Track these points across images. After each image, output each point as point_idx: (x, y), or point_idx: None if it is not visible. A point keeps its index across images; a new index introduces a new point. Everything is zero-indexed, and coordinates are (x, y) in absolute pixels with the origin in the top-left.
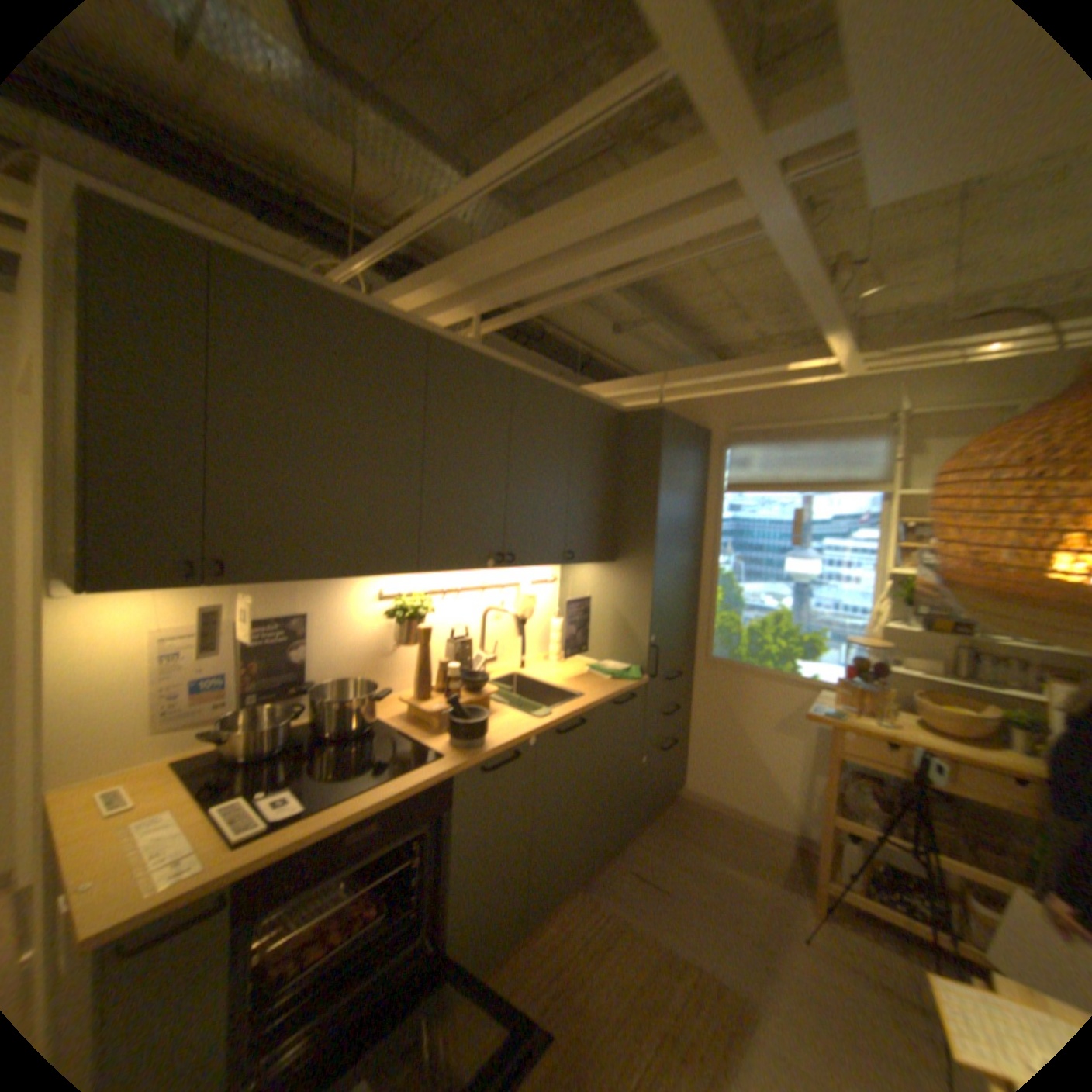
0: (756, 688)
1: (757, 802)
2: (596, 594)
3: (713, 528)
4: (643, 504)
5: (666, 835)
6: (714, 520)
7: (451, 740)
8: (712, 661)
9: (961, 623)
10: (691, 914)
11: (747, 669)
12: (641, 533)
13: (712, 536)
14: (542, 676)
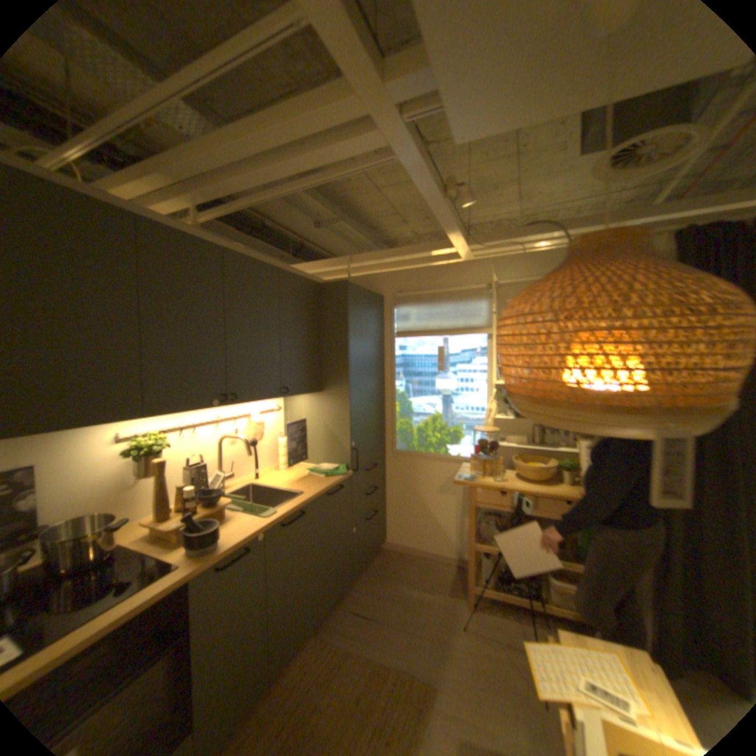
0: (424, 467)
1: (431, 543)
2: (311, 416)
3: (390, 363)
4: (339, 350)
5: (374, 579)
6: (390, 357)
7: (186, 553)
8: (396, 453)
9: None
10: (391, 633)
11: (418, 456)
12: (339, 370)
13: (390, 369)
14: (272, 483)
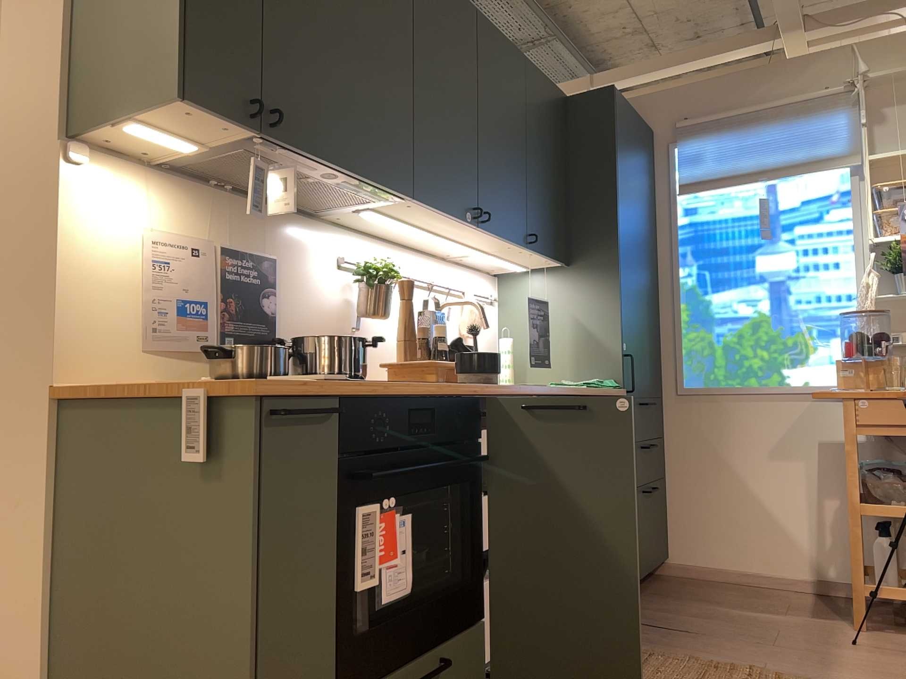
0: (740, 413)
1: (760, 552)
2: (551, 307)
3: (668, 239)
4: (600, 193)
5: (663, 597)
6: (667, 229)
7: (467, 375)
8: (684, 393)
9: None
10: (721, 640)
11: (727, 392)
12: (601, 226)
13: (668, 248)
14: None
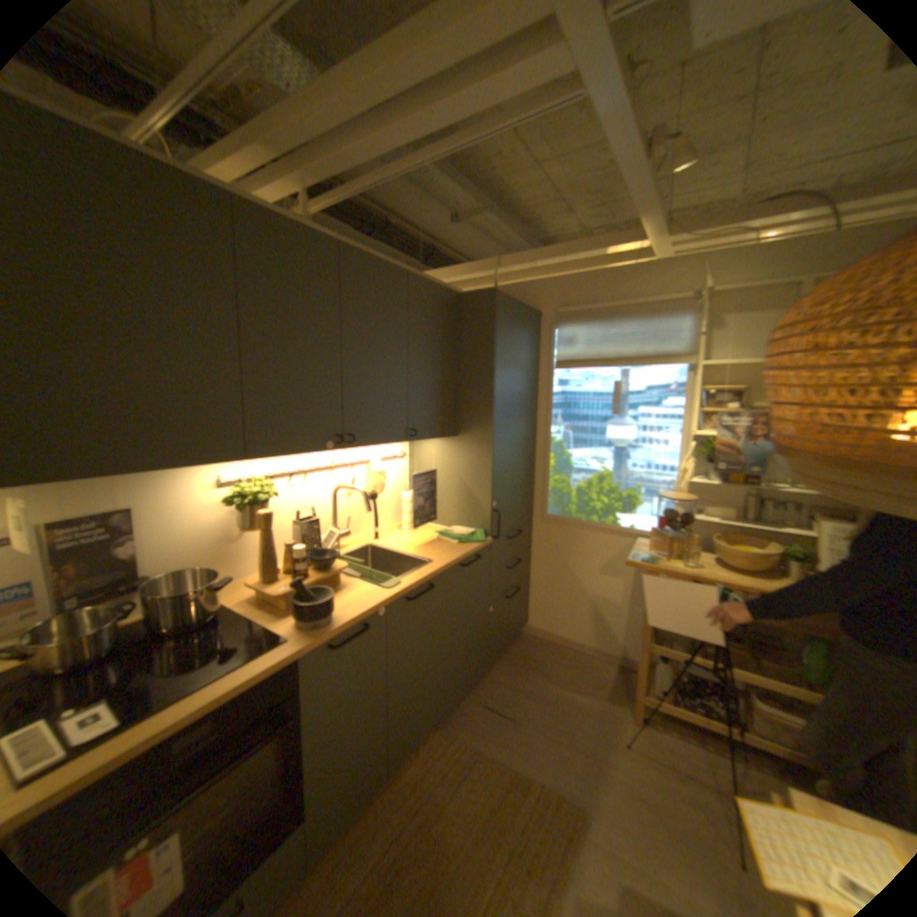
0: (583, 539)
1: (586, 633)
2: (443, 467)
3: (545, 402)
4: (481, 382)
5: (512, 668)
6: (545, 394)
7: (296, 624)
8: (547, 518)
9: (751, 475)
10: (533, 737)
11: (576, 524)
12: (480, 409)
13: (545, 409)
14: (394, 546)
